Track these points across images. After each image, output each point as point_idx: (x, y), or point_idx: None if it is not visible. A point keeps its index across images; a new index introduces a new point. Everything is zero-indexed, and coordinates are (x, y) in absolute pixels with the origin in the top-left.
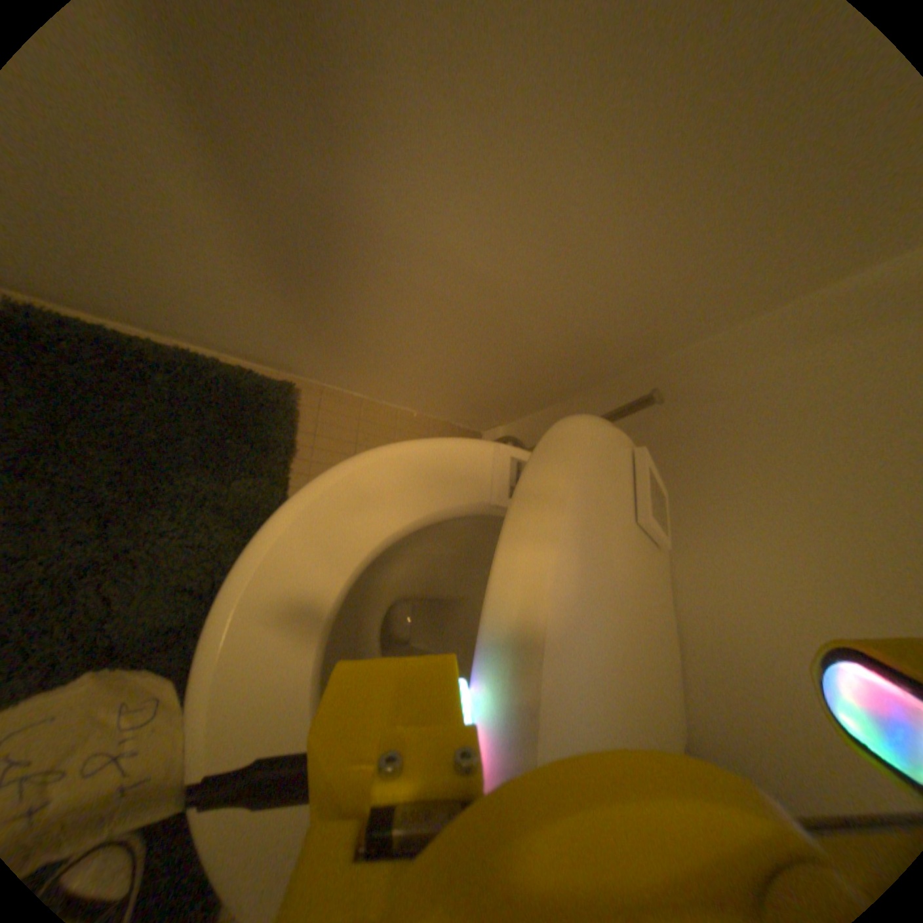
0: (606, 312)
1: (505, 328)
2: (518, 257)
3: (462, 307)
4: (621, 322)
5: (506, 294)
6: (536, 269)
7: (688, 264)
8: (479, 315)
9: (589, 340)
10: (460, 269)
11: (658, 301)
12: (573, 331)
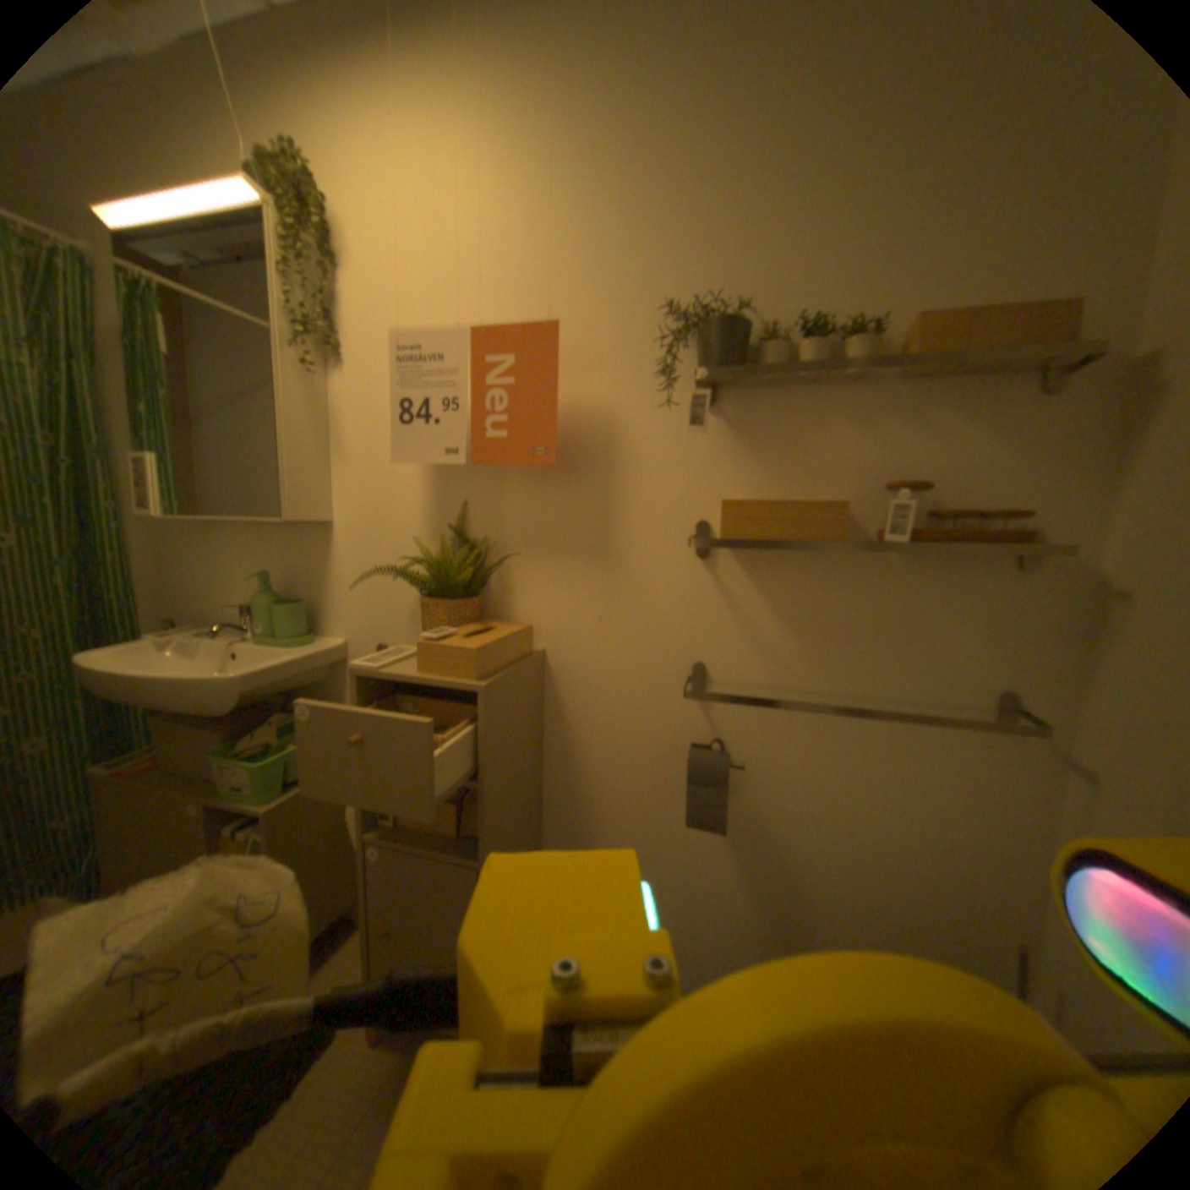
0: (956, 909)
1: (911, 942)
2: (881, 894)
3: (877, 934)
4: (973, 912)
5: (892, 917)
6: (895, 897)
7: (962, 867)
8: (890, 937)
9: (970, 933)
10: (860, 911)
11: (976, 891)
12: (953, 930)
